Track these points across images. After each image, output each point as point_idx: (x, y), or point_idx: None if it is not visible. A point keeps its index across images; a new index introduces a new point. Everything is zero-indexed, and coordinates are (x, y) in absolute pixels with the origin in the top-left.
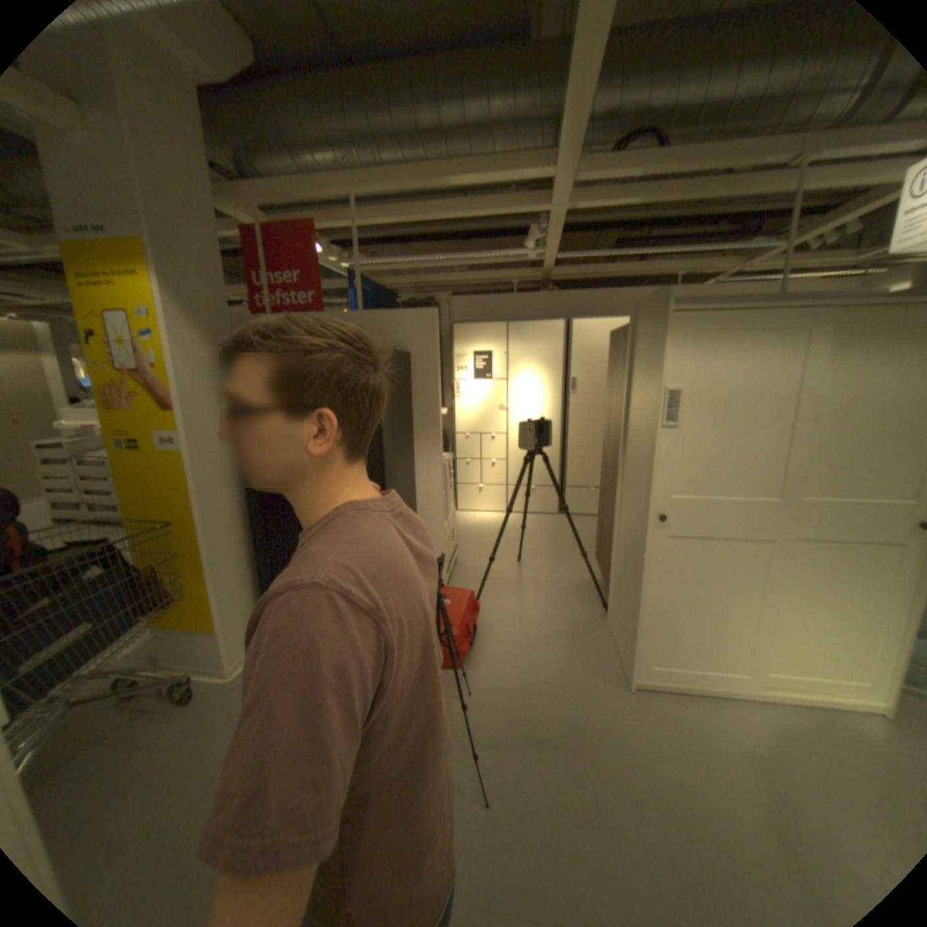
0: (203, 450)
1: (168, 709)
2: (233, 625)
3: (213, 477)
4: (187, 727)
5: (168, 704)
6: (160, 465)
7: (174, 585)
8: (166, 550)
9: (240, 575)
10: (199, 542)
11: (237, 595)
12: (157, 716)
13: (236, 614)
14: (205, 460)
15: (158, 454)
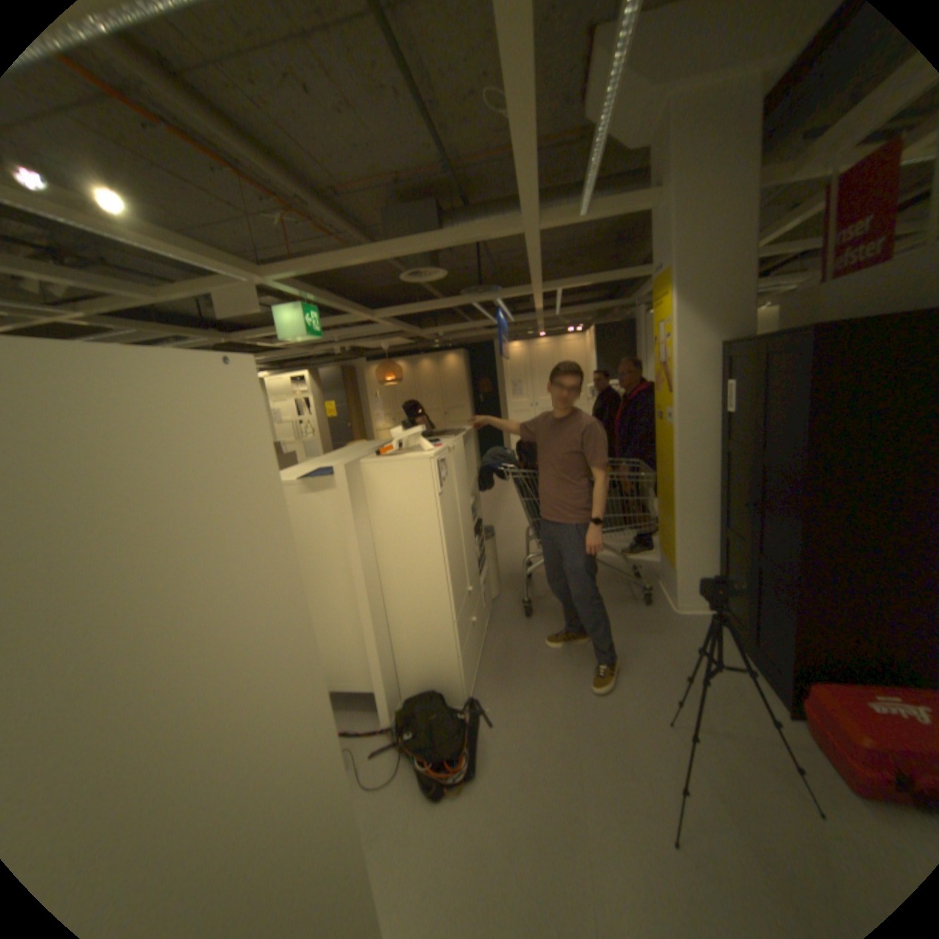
0: (693, 426)
1: (640, 601)
2: (694, 575)
3: (699, 449)
4: (635, 616)
5: (642, 599)
6: (666, 432)
7: (666, 523)
8: (665, 495)
9: (712, 539)
10: (675, 496)
11: (704, 554)
12: (634, 600)
13: (699, 568)
14: (693, 434)
15: (666, 425)
